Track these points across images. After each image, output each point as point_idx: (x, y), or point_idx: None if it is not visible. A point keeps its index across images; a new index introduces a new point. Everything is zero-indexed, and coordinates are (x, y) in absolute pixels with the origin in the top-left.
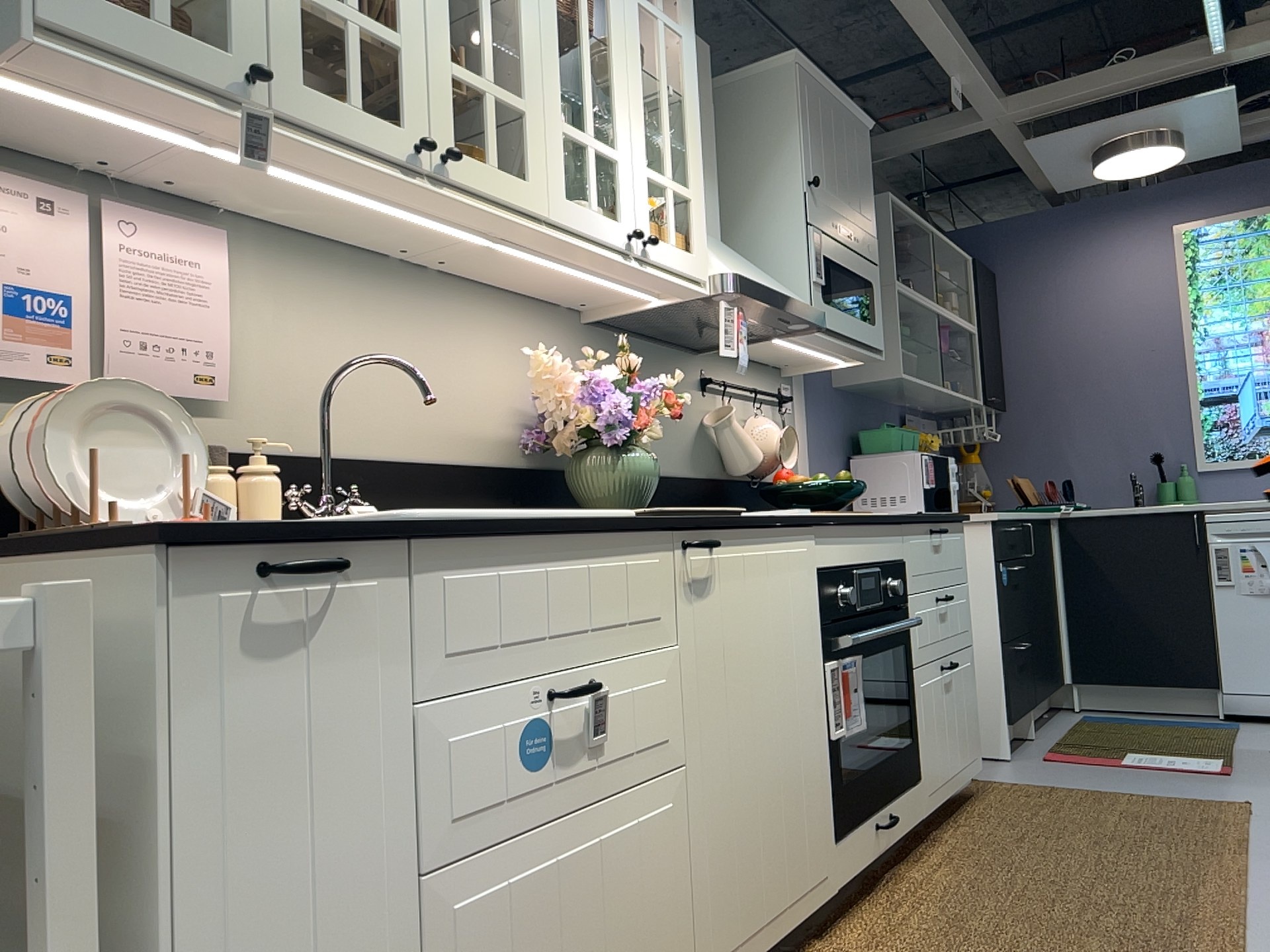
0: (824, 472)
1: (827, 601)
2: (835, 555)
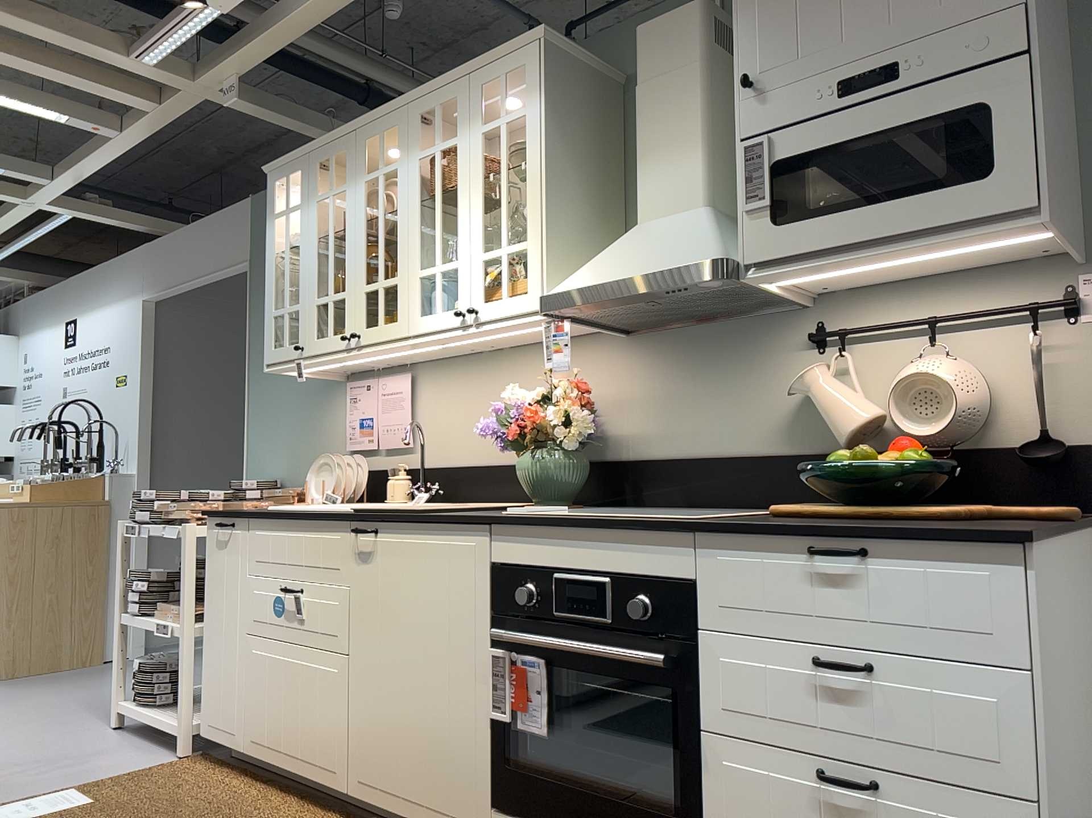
0: None
1: (500, 594)
2: (520, 555)
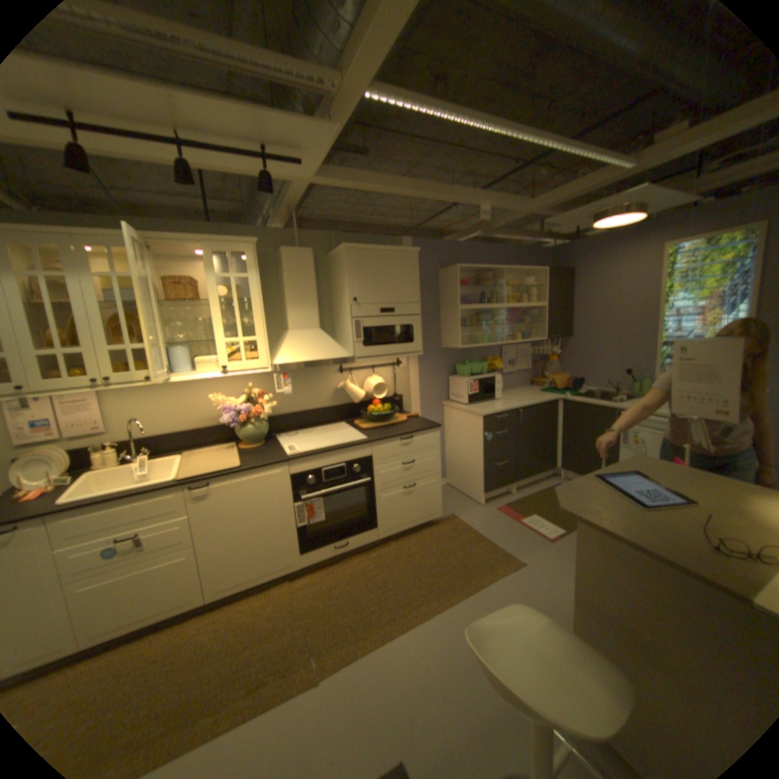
0: (428, 385)
1: (297, 484)
2: (305, 467)
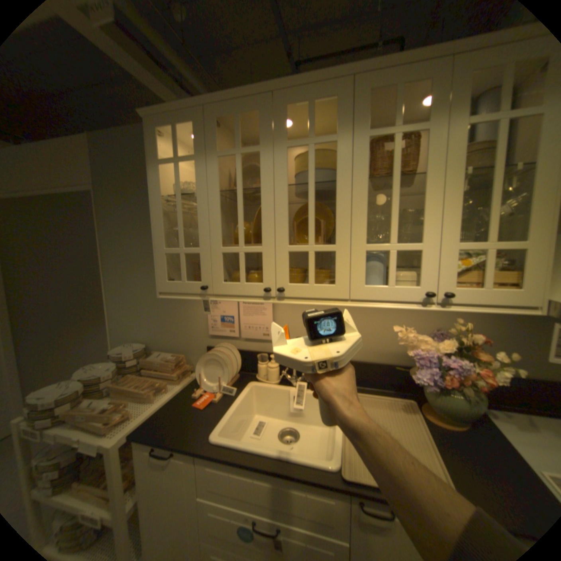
0: None
1: None
2: None
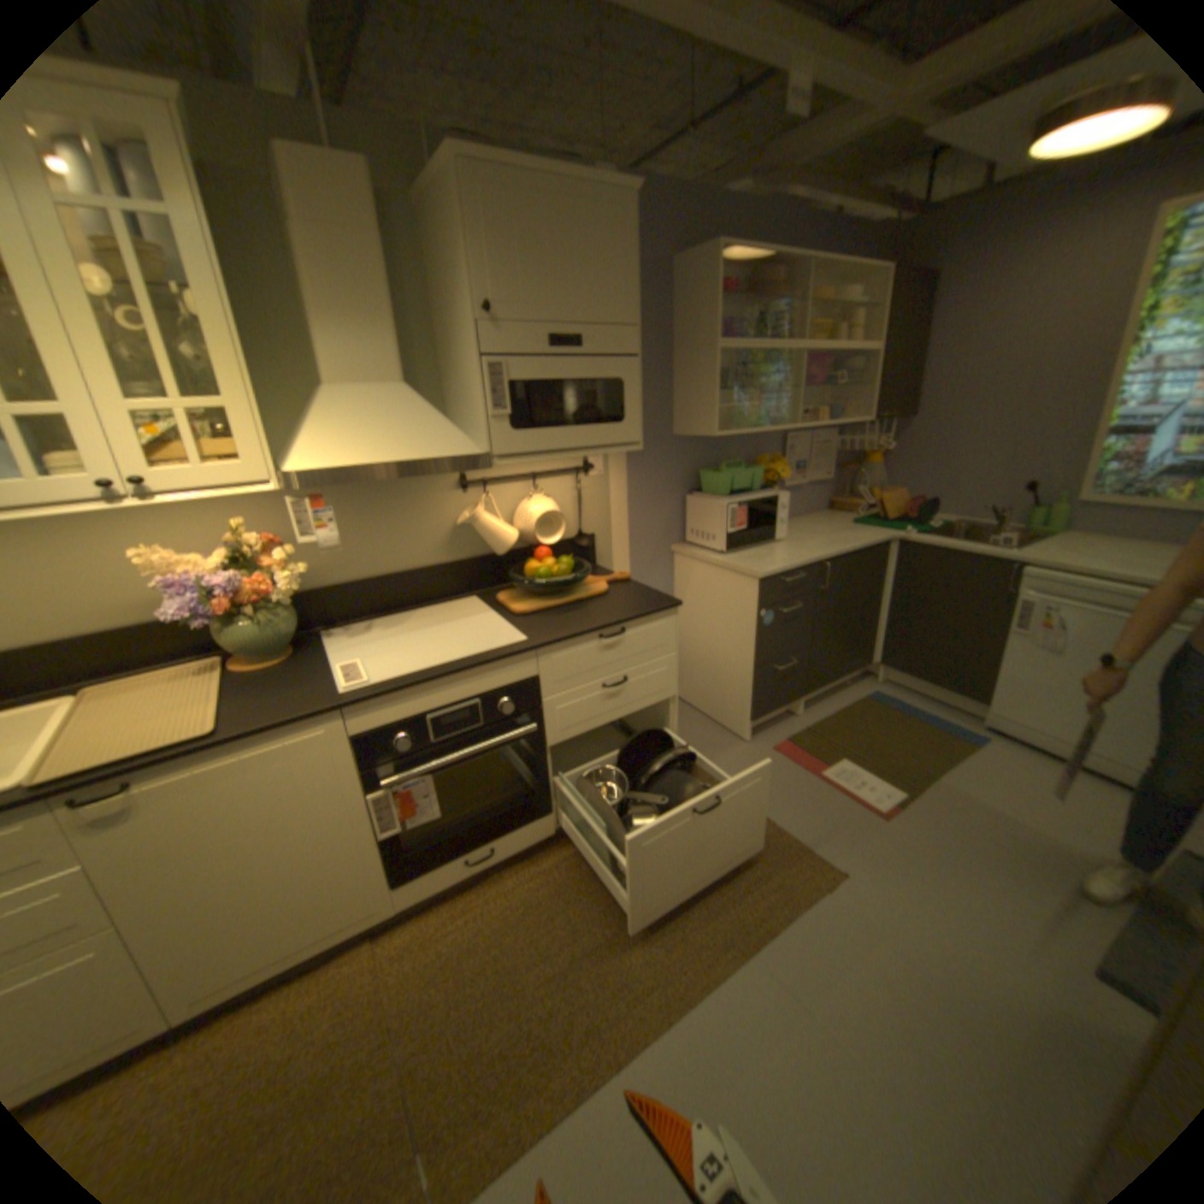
0: (646, 513)
1: (368, 754)
2: (386, 717)
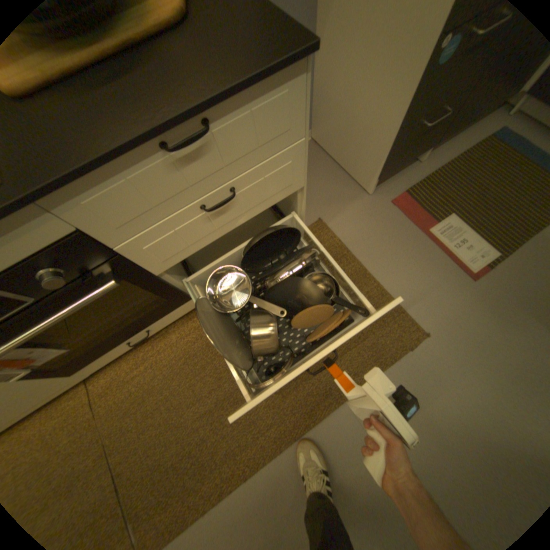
0: None
1: None
2: None
